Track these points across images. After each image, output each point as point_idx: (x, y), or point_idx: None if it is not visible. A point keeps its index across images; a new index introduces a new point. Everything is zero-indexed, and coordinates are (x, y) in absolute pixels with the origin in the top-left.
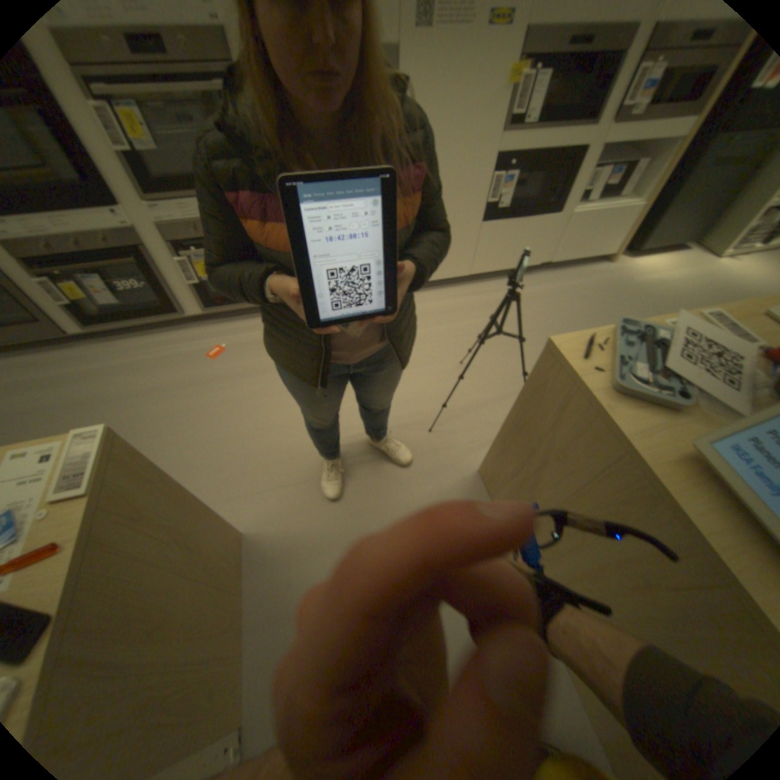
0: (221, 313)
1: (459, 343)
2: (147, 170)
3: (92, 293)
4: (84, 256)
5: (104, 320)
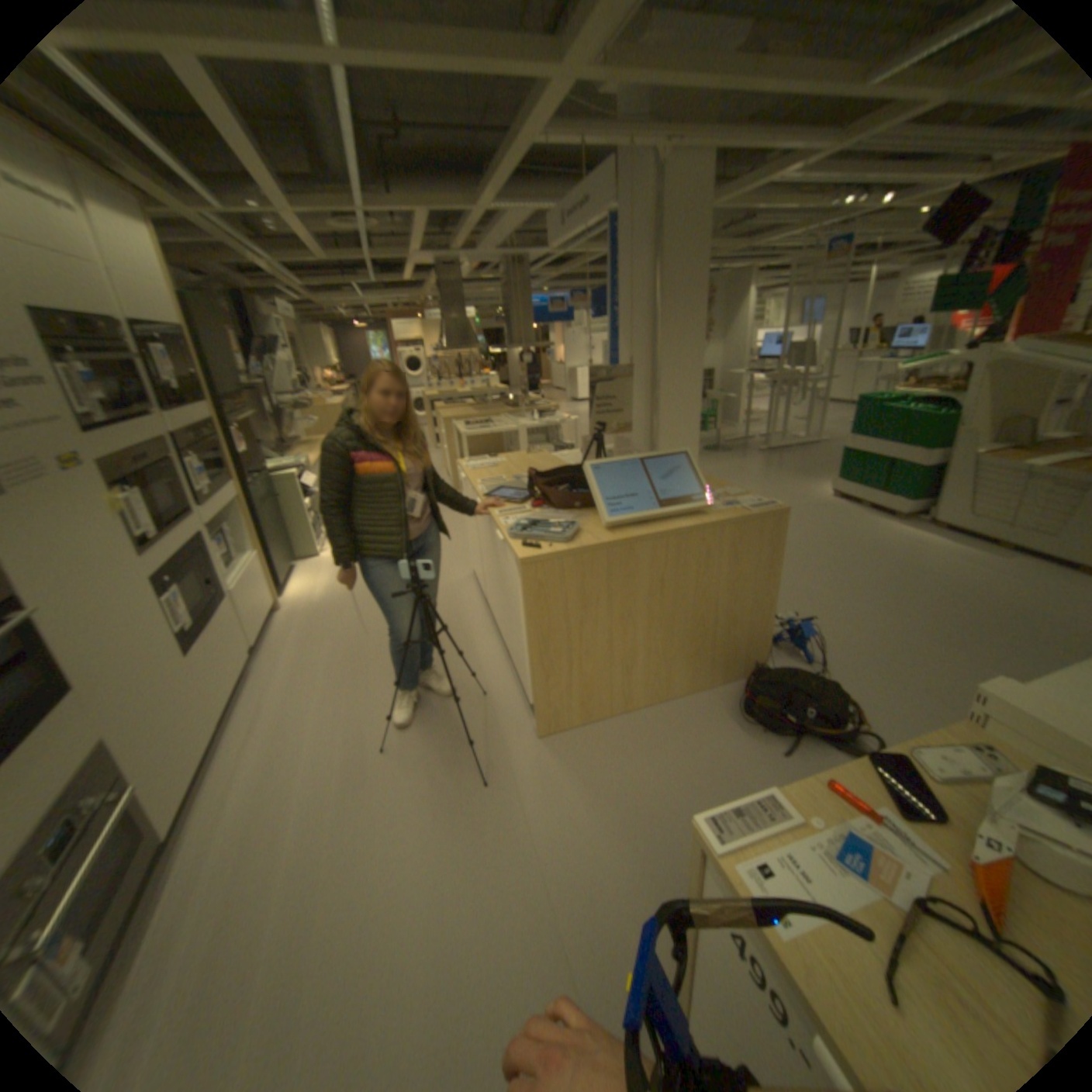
0: None
1: (335, 760)
2: None
3: None
4: None
5: None
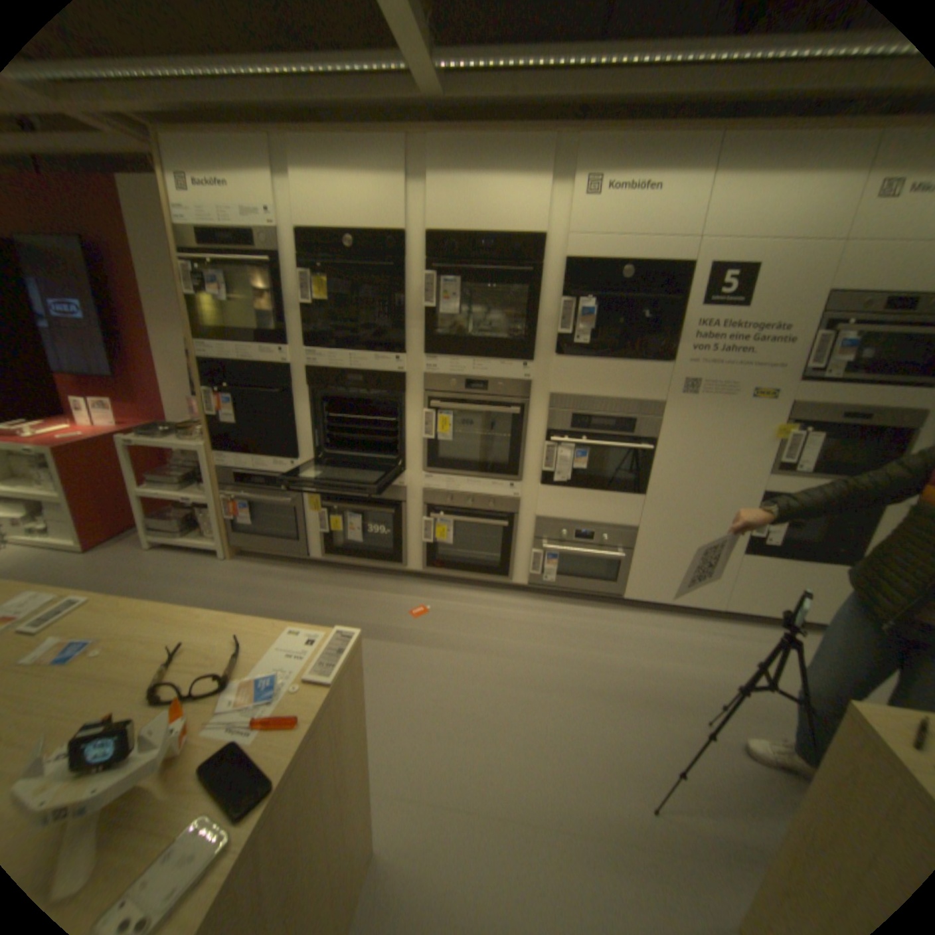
0: (437, 575)
1: (708, 693)
2: (437, 452)
3: (347, 529)
4: (360, 500)
5: (342, 552)
